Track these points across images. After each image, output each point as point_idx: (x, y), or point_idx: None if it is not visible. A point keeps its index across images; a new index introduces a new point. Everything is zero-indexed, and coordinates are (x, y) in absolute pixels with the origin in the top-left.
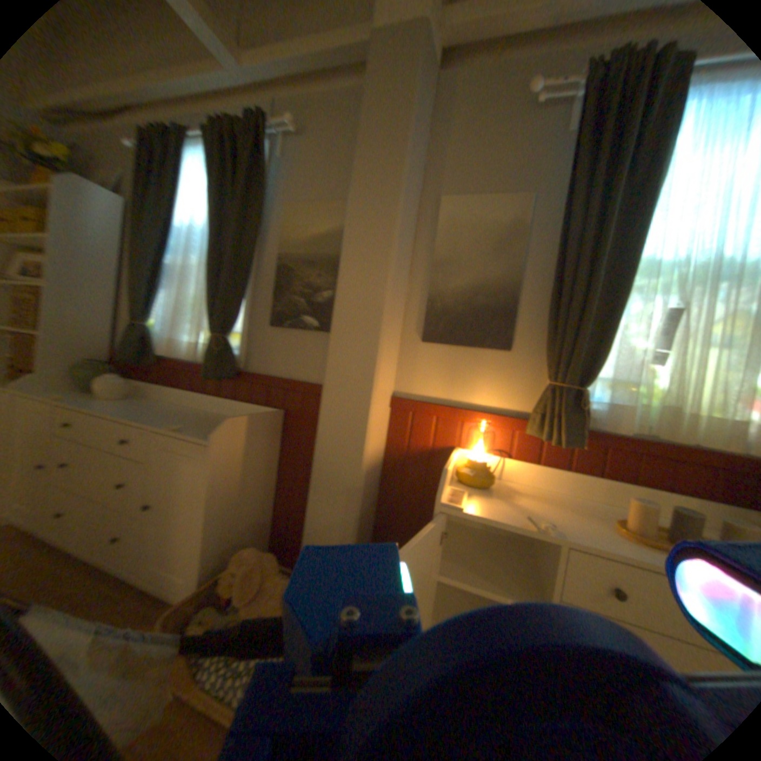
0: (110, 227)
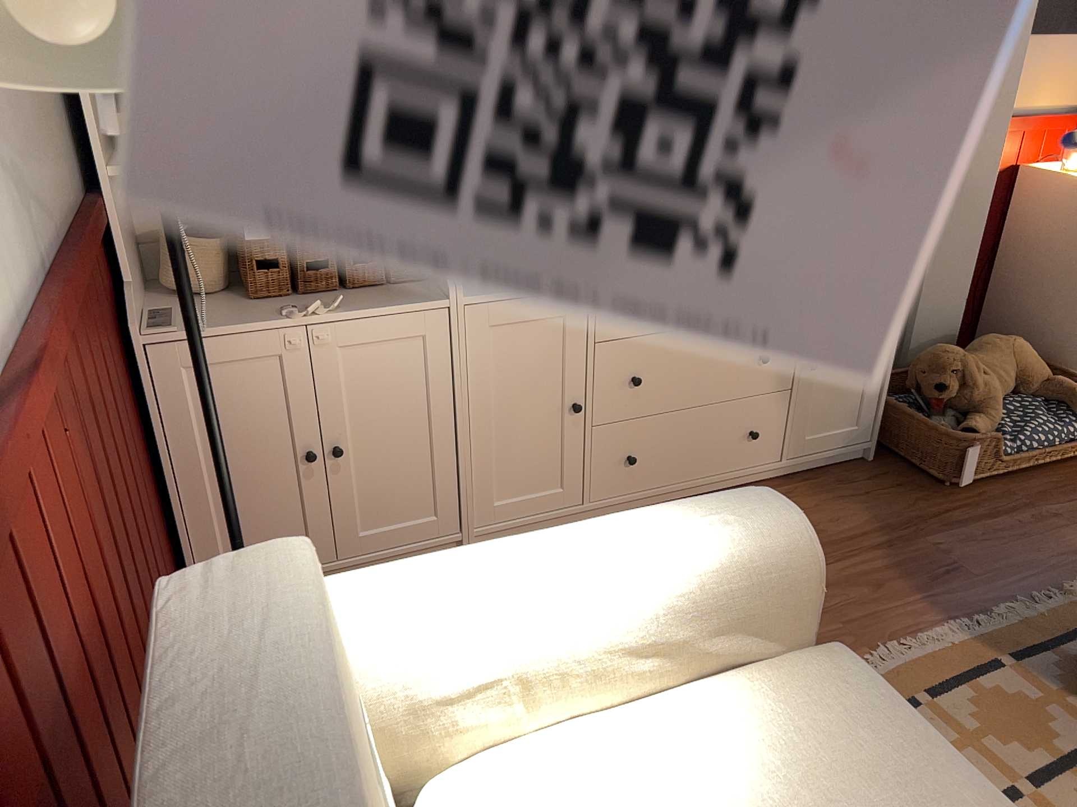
0: None
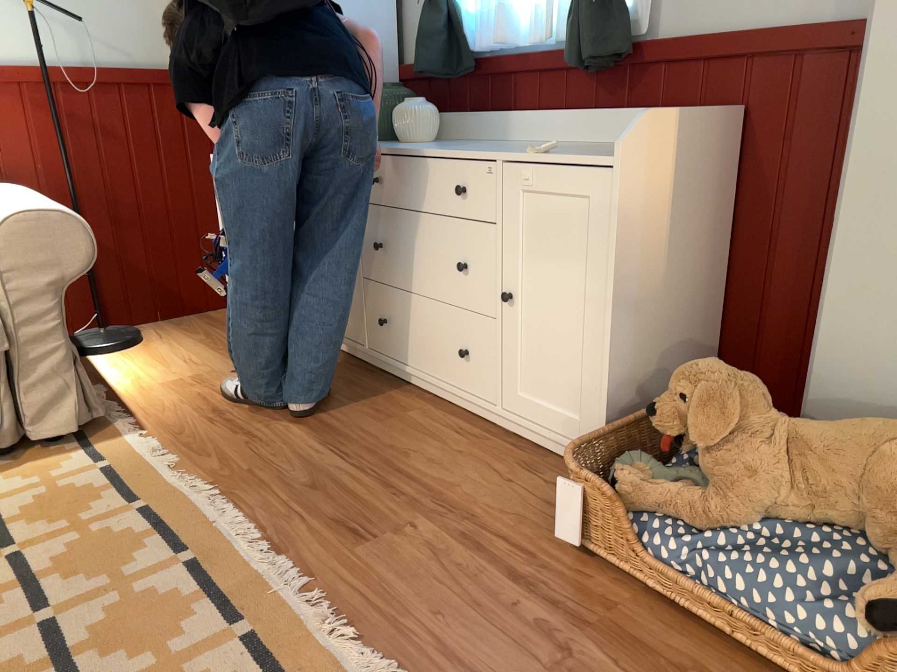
0: None
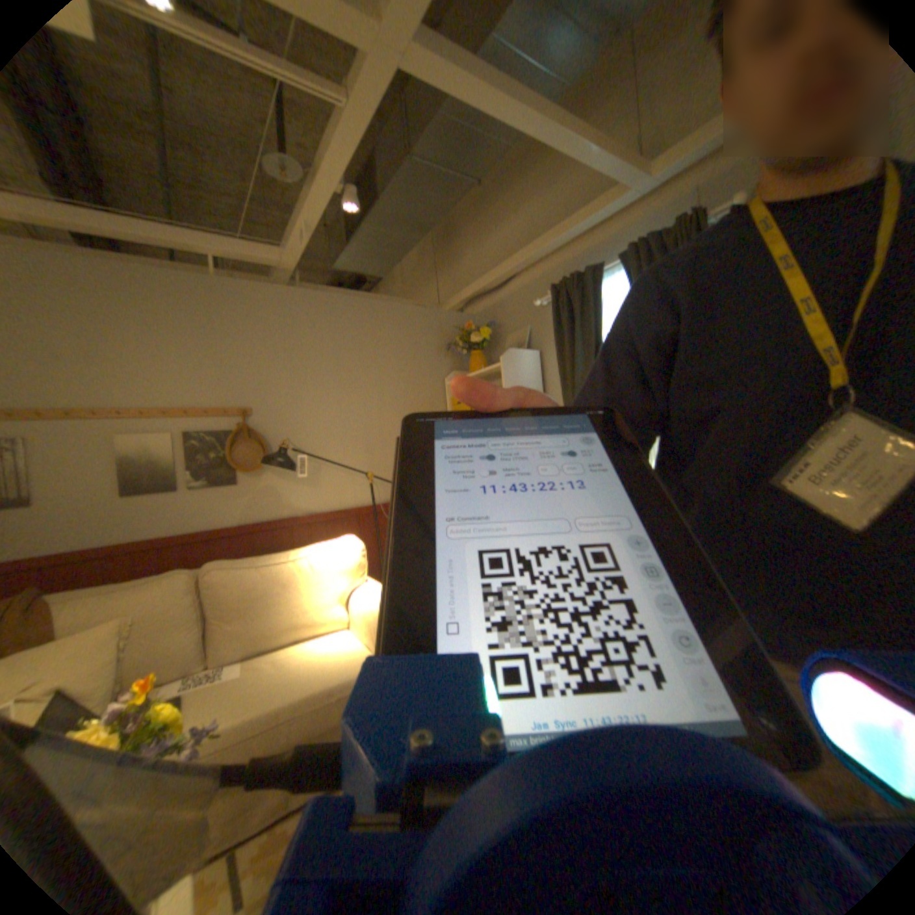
0: (536, 379)
